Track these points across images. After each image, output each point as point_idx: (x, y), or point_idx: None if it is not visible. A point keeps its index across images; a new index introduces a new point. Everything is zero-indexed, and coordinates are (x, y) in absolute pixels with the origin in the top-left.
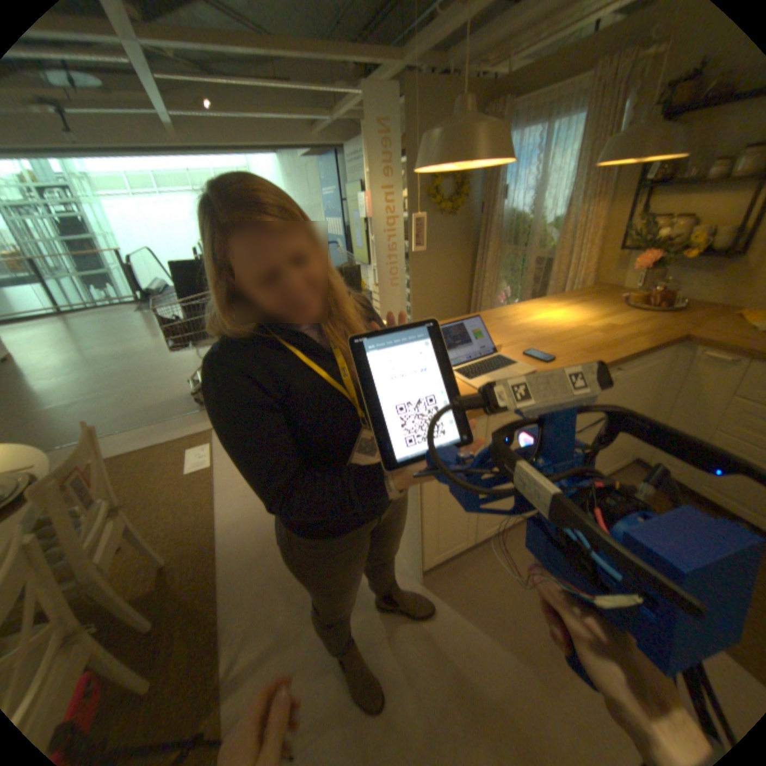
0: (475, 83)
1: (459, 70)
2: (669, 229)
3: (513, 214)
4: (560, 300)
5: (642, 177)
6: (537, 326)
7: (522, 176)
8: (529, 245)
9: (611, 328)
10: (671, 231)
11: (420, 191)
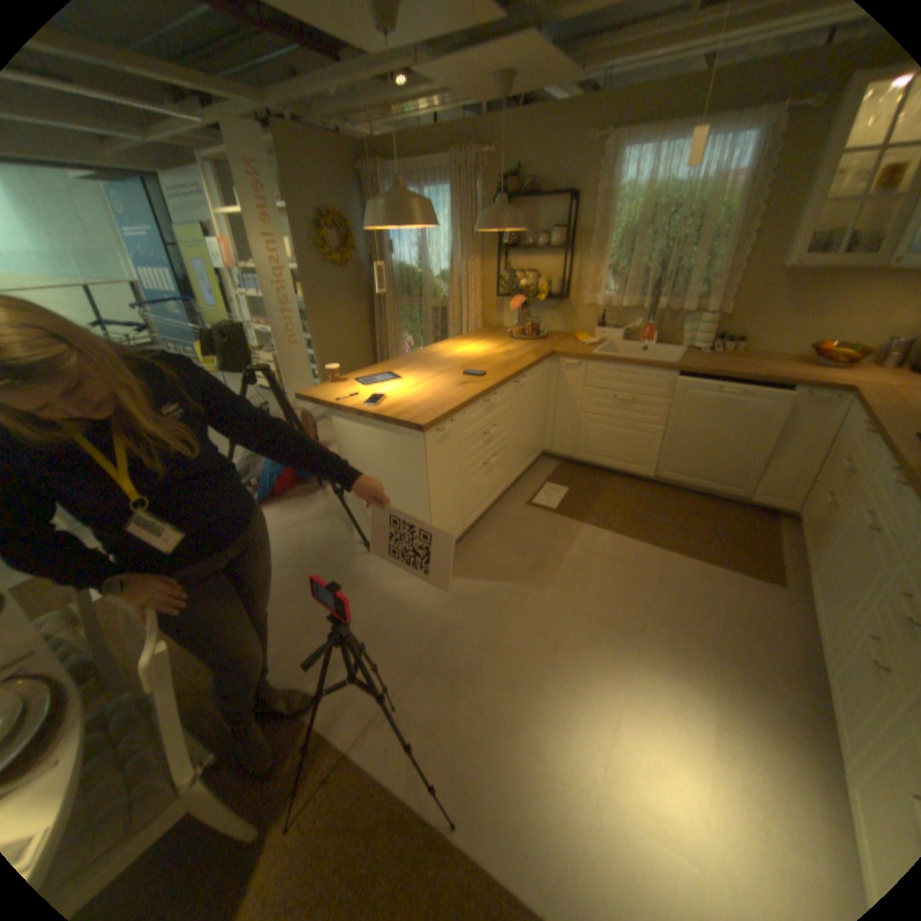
0: (340, 140)
1: (320, 123)
2: (523, 281)
3: (402, 269)
4: (465, 340)
5: (498, 242)
6: (460, 357)
7: (403, 234)
8: (423, 297)
9: (508, 353)
10: (524, 283)
11: (307, 242)
